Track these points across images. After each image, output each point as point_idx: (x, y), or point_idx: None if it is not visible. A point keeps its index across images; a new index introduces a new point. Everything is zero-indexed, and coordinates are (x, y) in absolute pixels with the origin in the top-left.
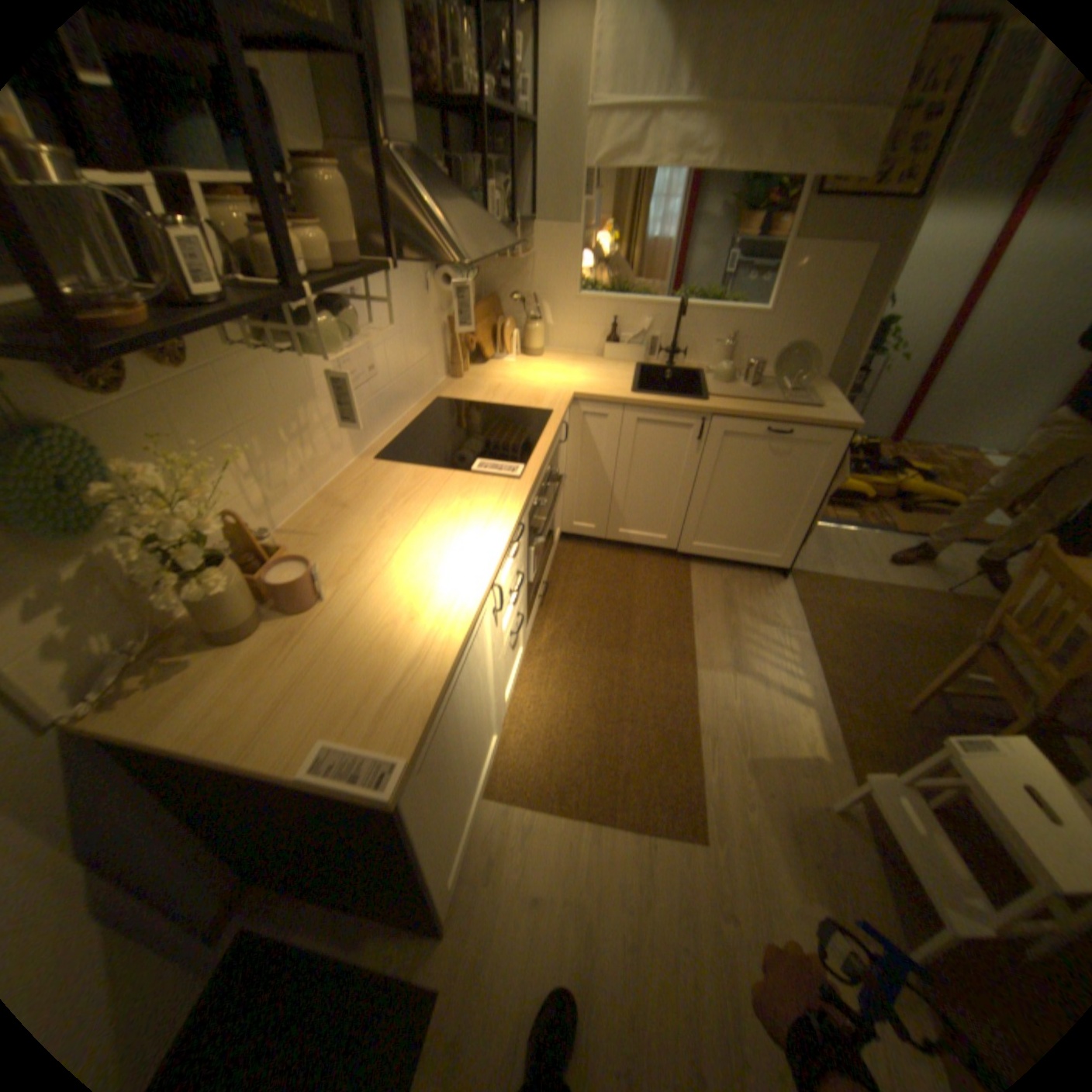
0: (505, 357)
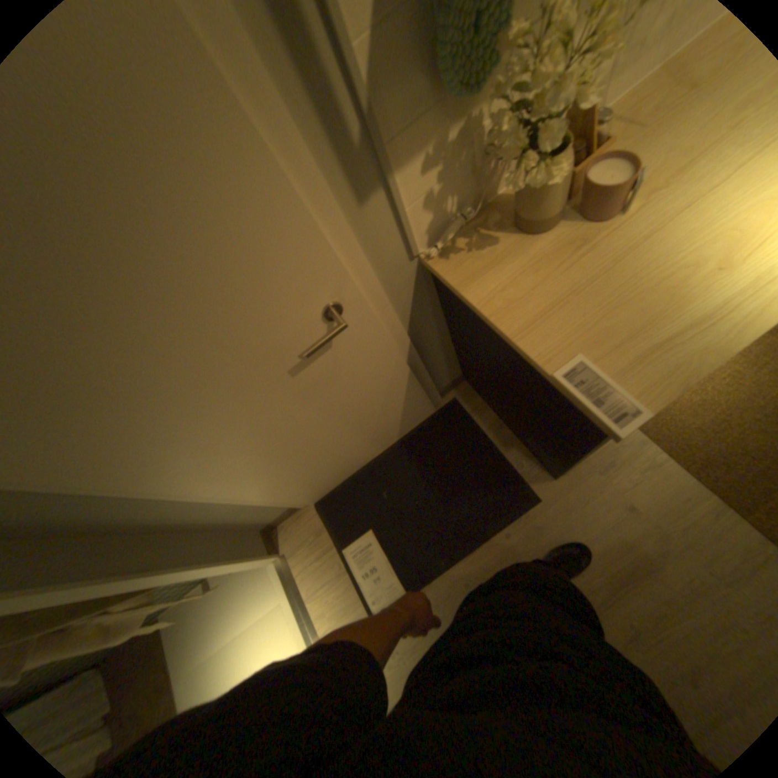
0: None
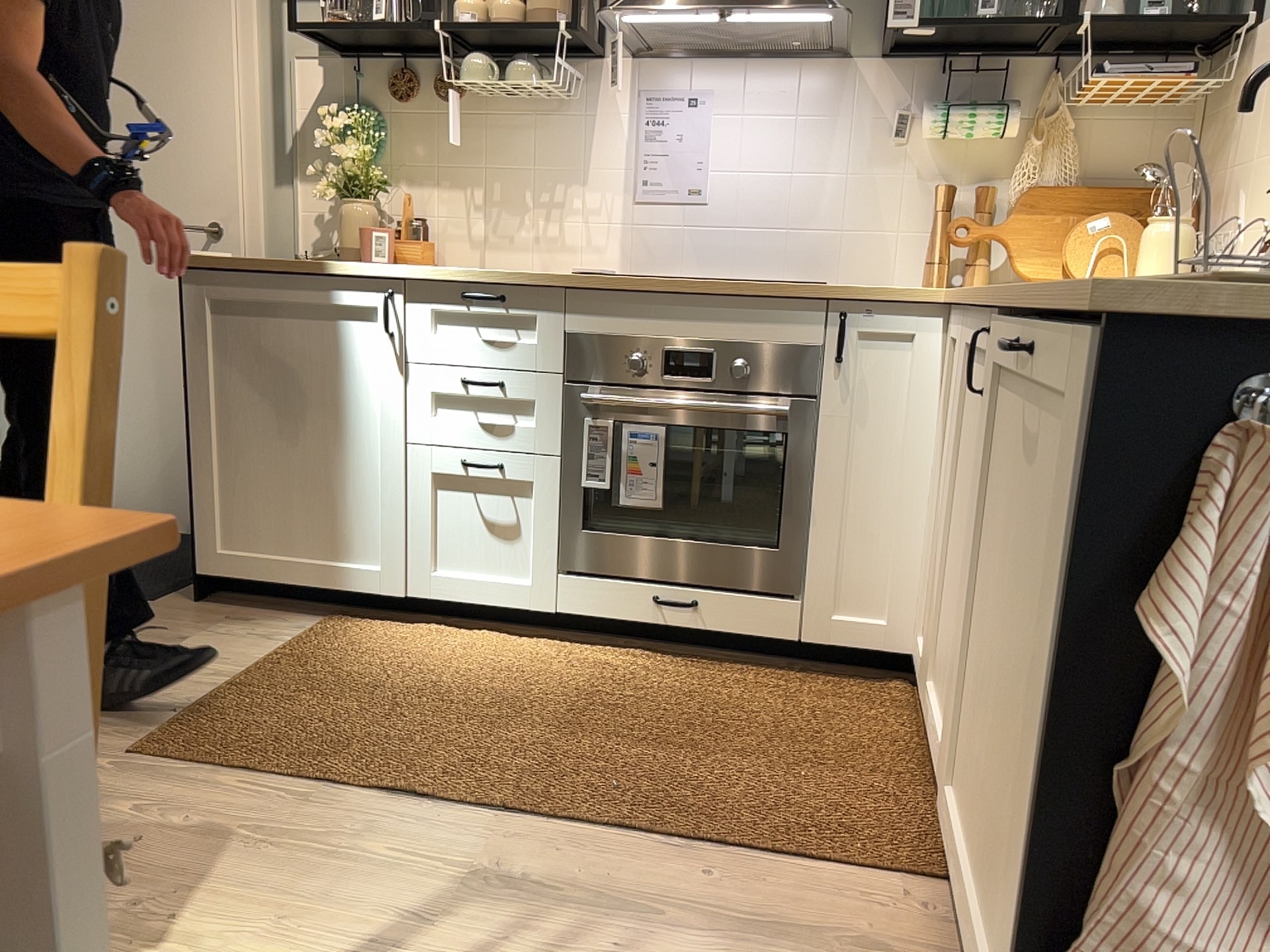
0: None
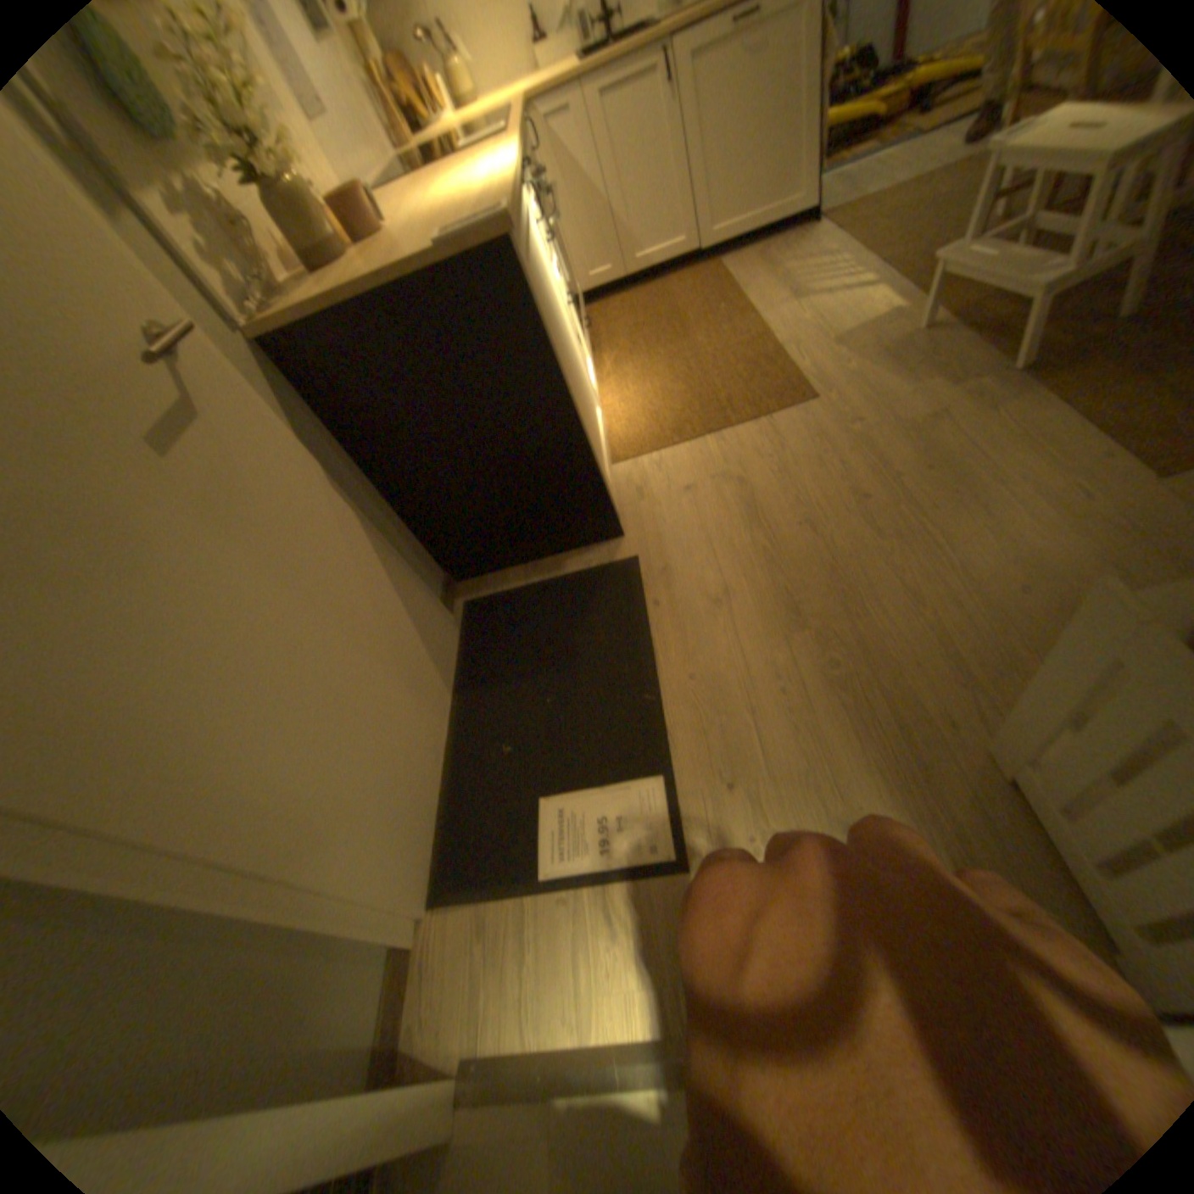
0: (442, 115)
